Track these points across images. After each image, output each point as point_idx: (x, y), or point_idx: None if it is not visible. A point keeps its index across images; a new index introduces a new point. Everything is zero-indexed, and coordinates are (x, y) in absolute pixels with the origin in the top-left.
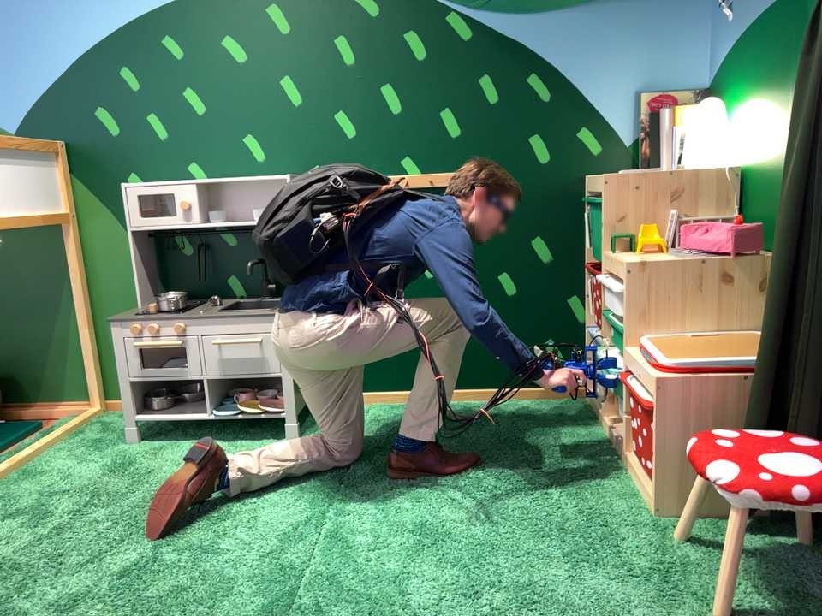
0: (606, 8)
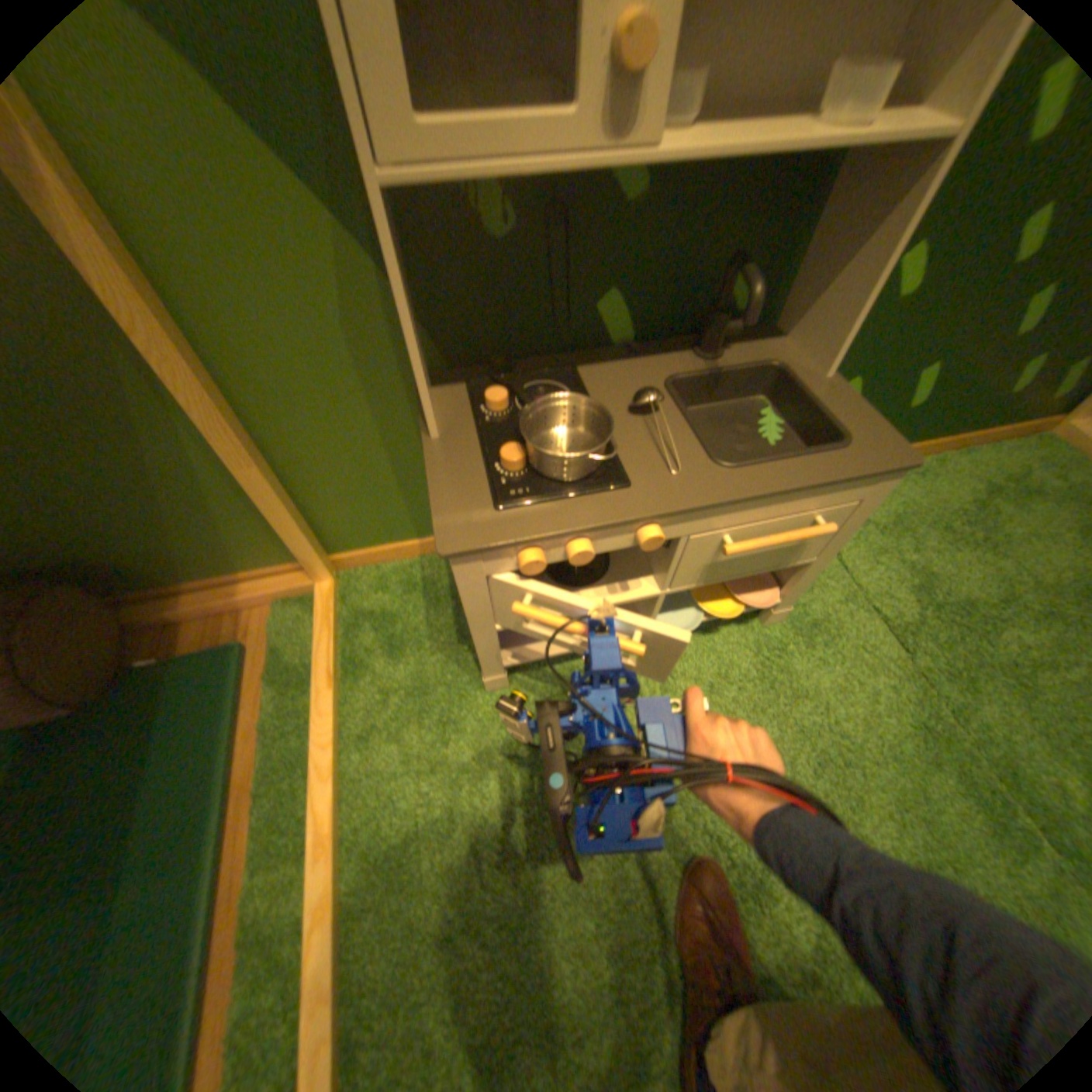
0: None
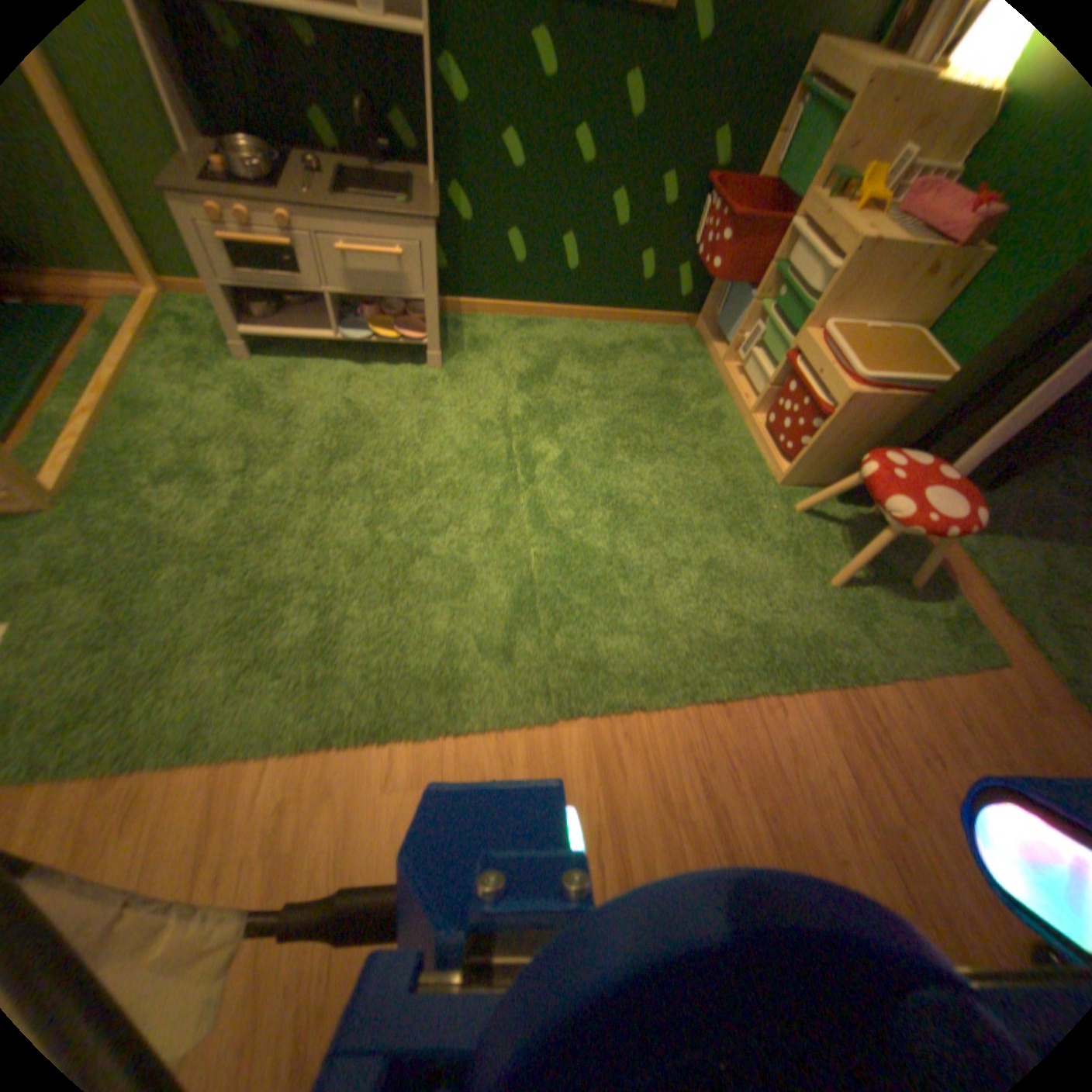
0: None
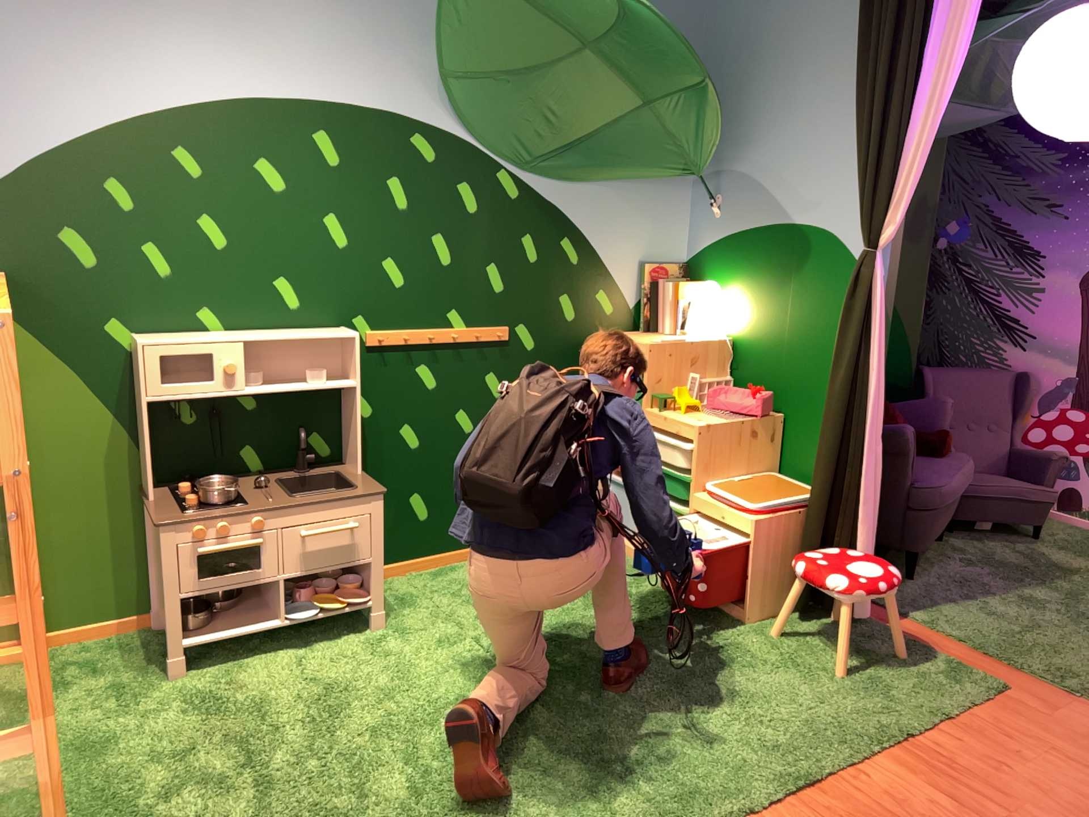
0: (621, 190)
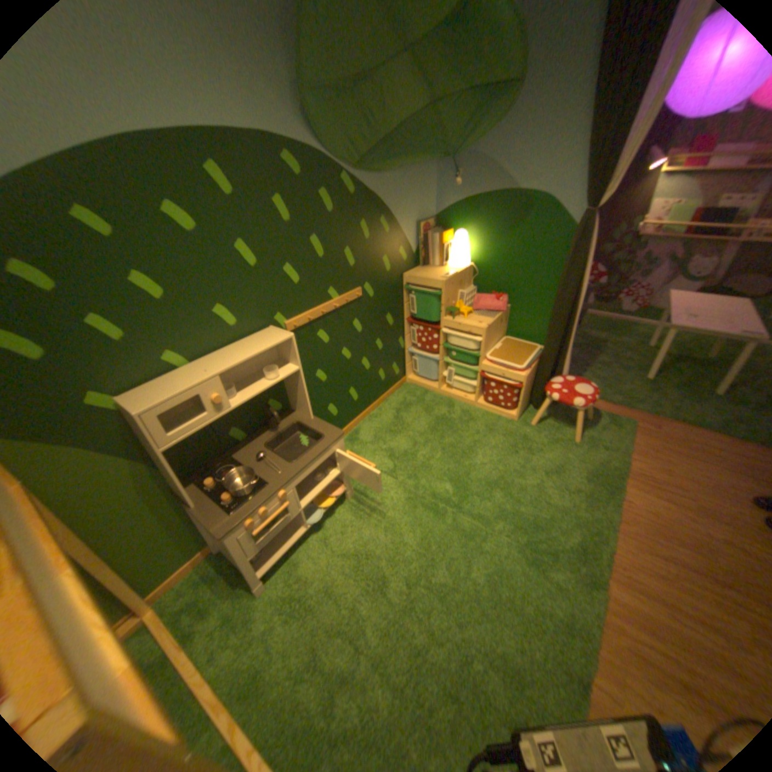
0: (407, 171)
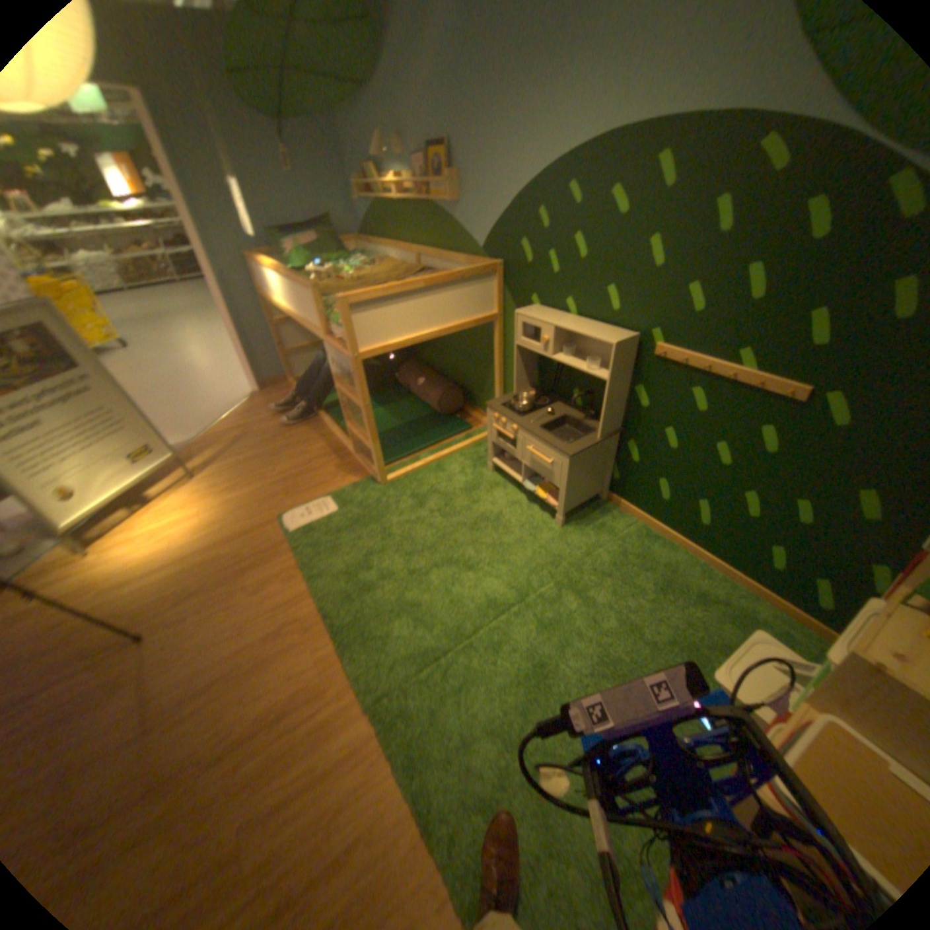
0: None
